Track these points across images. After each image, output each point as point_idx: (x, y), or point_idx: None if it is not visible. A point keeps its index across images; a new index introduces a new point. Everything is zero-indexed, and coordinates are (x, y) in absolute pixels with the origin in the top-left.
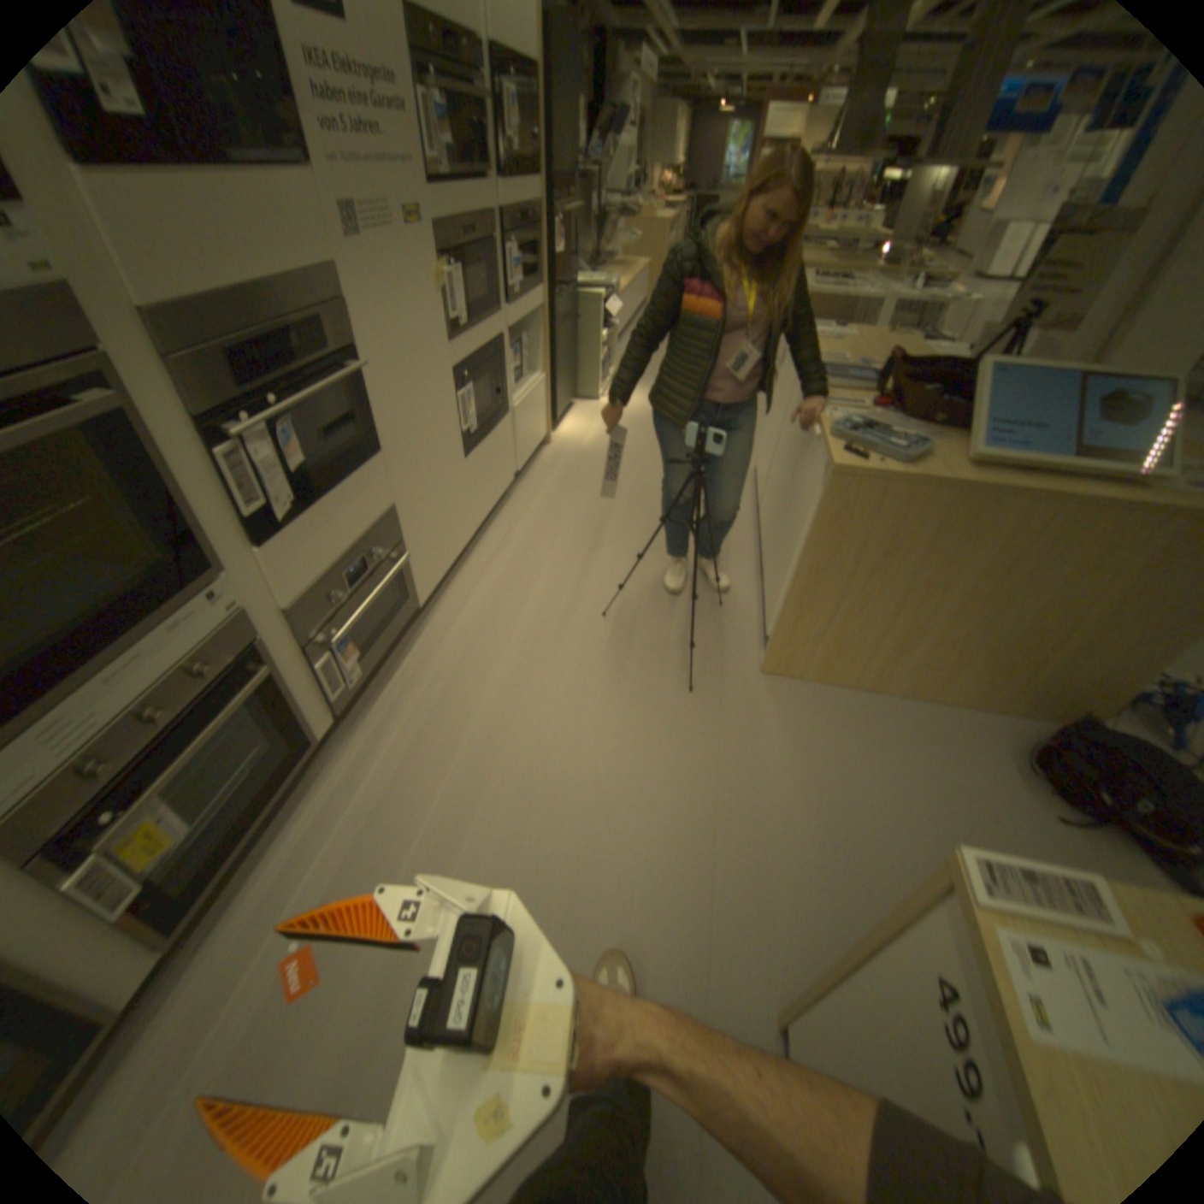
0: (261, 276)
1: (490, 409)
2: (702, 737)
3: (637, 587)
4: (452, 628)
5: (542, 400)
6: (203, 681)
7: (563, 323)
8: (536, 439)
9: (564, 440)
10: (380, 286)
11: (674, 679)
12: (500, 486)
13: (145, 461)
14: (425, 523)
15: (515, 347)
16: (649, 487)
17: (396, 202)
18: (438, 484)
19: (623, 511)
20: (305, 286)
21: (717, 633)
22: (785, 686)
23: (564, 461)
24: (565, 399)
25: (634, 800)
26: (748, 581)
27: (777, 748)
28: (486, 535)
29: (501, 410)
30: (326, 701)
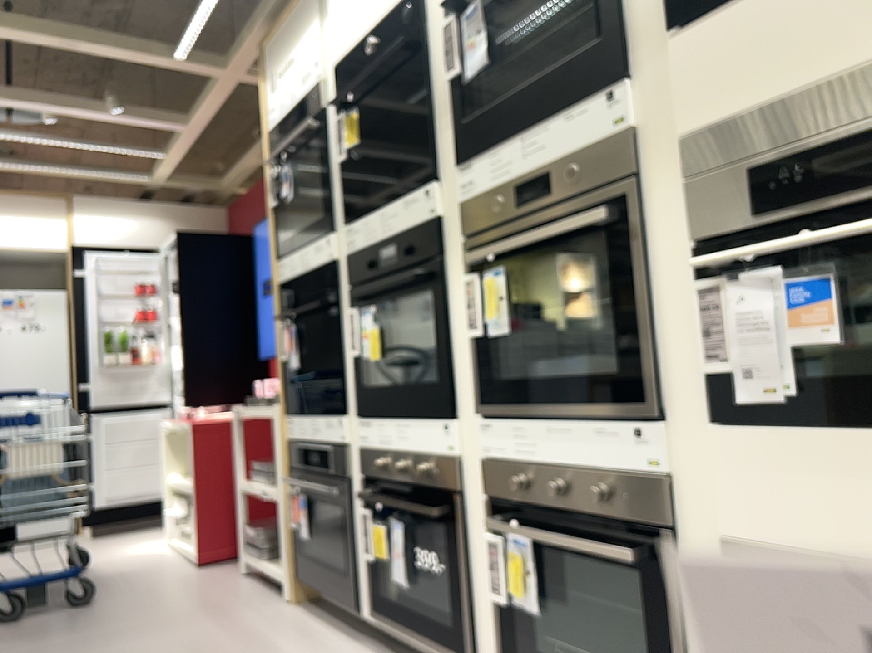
0: None
1: None
2: None
3: None
4: None
5: None
6: (598, 506)
7: None
8: None
9: None
10: None
11: None
12: None
13: (632, 273)
14: None
15: None
16: None
17: None
18: None
19: None
20: None
21: None
22: None
23: None
24: None
25: None
26: None
27: None
28: None
29: None
30: None
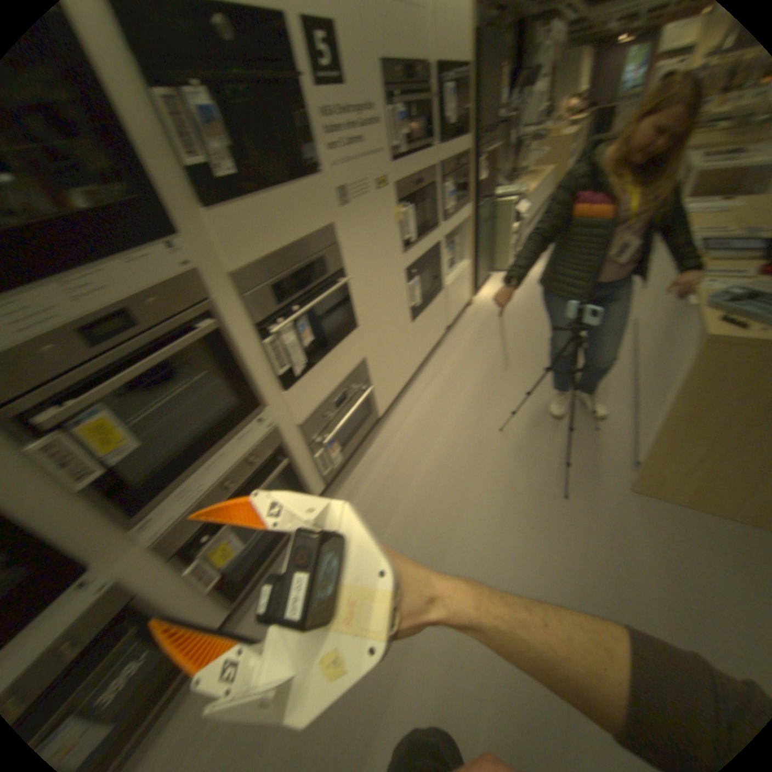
0: (296, 240)
1: (432, 289)
2: (576, 539)
3: (530, 411)
4: (400, 431)
5: (469, 277)
6: (256, 467)
7: (486, 224)
8: (463, 303)
9: (484, 301)
10: (362, 230)
11: (555, 487)
12: (437, 337)
13: (232, 352)
14: (386, 366)
15: (451, 246)
16: (545, 334)
17: (374, 178)
18: (395, 341)
19: (523, 352)
20: (318, 241)
21: (594, 453)
22: (657, 506)
23: (483, 316)
24: (486, 273)
25: (515, 580)
26: (626, 411)
27: (646, 561)
28: (426, 369)
29: (439, 288)
30: (323, 476)
